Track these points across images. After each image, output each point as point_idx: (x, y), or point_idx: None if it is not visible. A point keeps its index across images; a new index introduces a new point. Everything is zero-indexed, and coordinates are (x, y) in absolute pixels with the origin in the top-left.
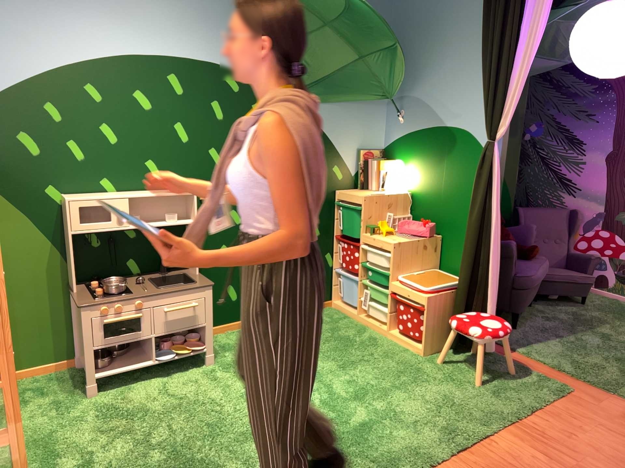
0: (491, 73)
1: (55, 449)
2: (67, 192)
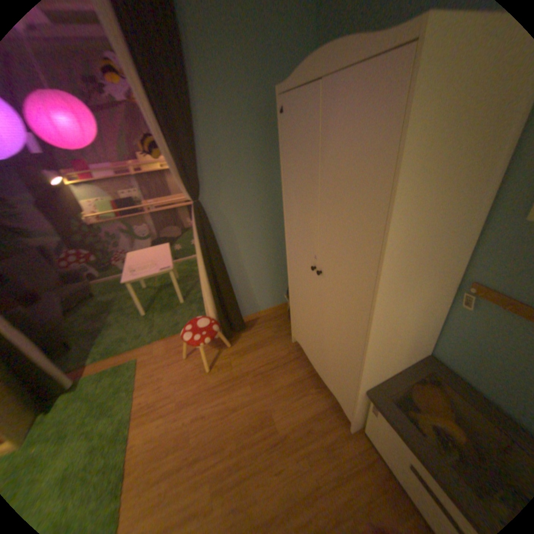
0: None
1: None
2: None
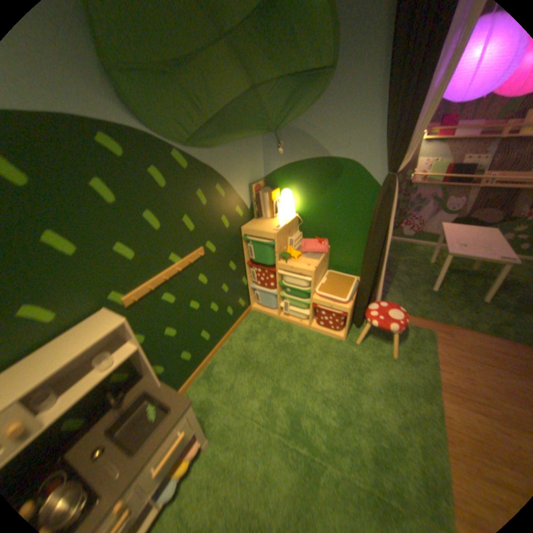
0: (406, 105)
1: None
2: None
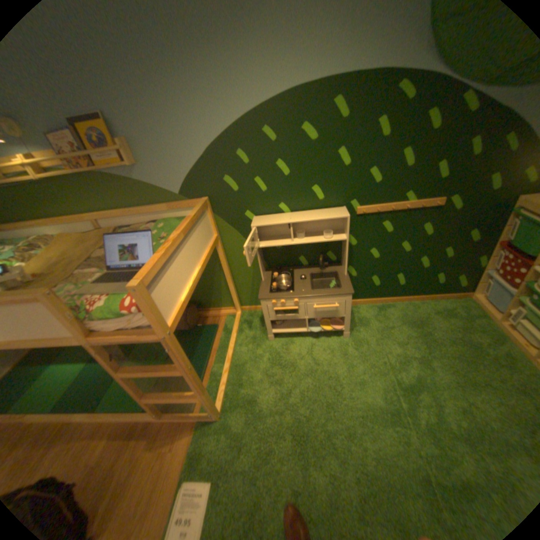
0: None
1: (242, 378)
2: (257, 215)
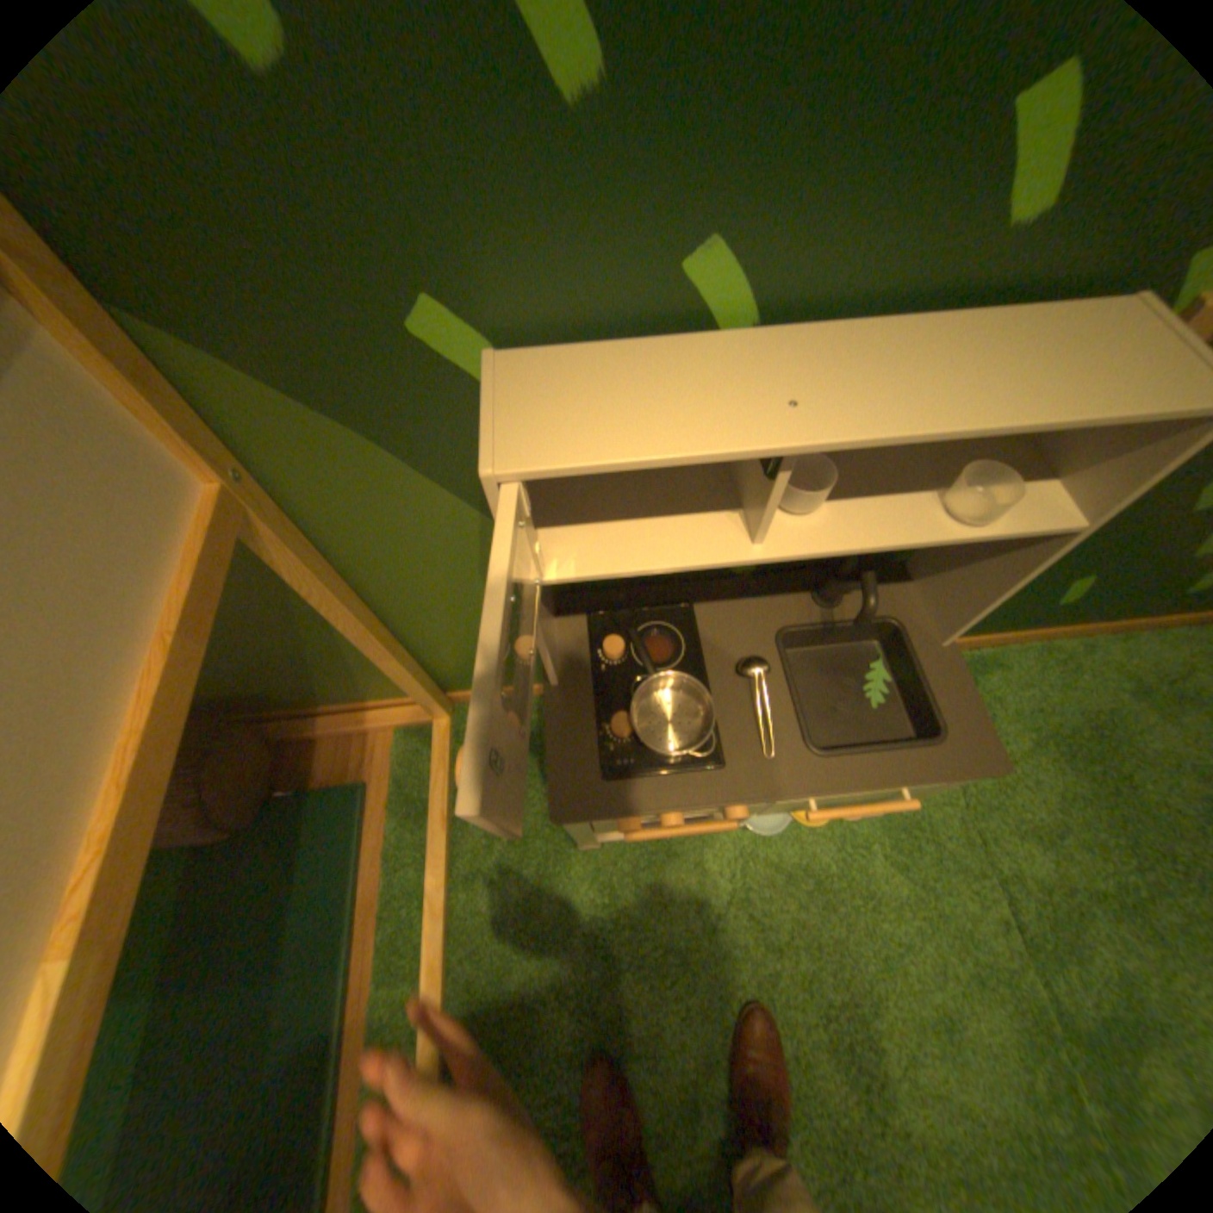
0: None
1: (503, 1046)
2: (512, 332)
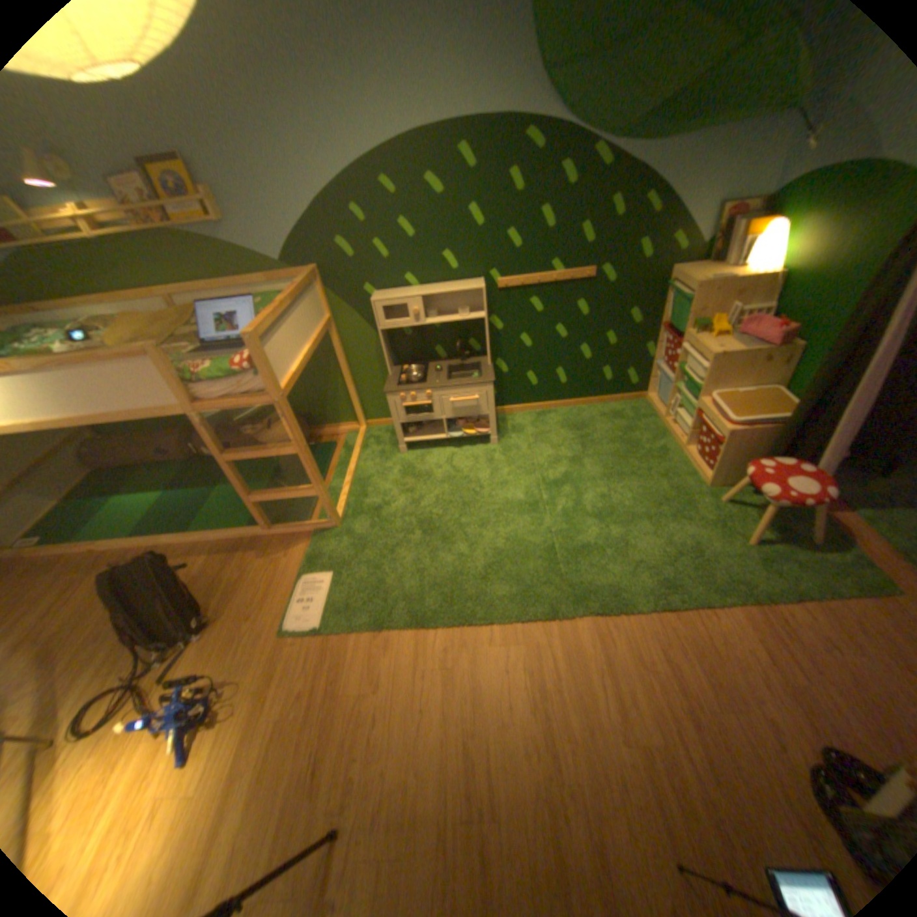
0: None
1: (367, 490)
2: (378, 290)
